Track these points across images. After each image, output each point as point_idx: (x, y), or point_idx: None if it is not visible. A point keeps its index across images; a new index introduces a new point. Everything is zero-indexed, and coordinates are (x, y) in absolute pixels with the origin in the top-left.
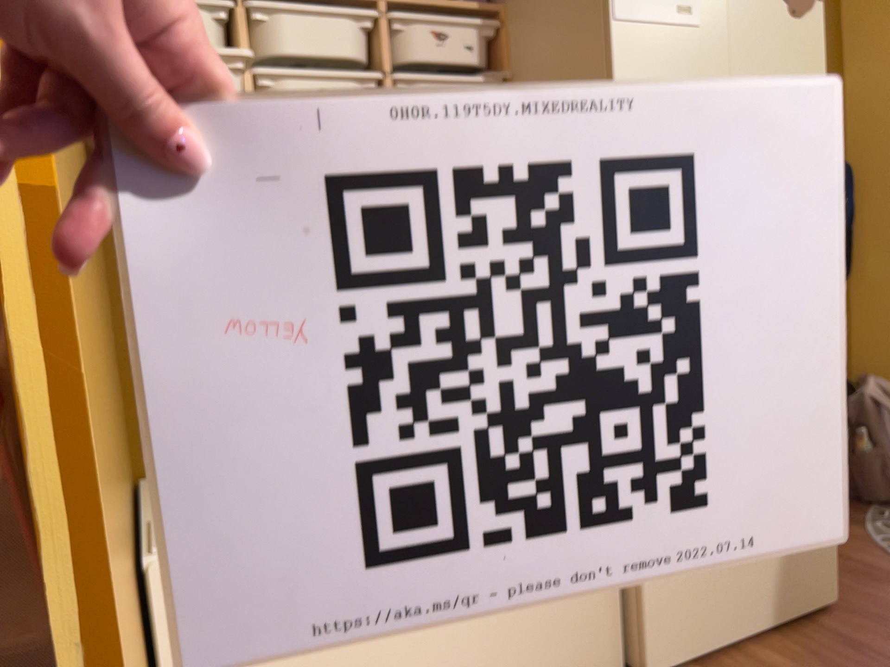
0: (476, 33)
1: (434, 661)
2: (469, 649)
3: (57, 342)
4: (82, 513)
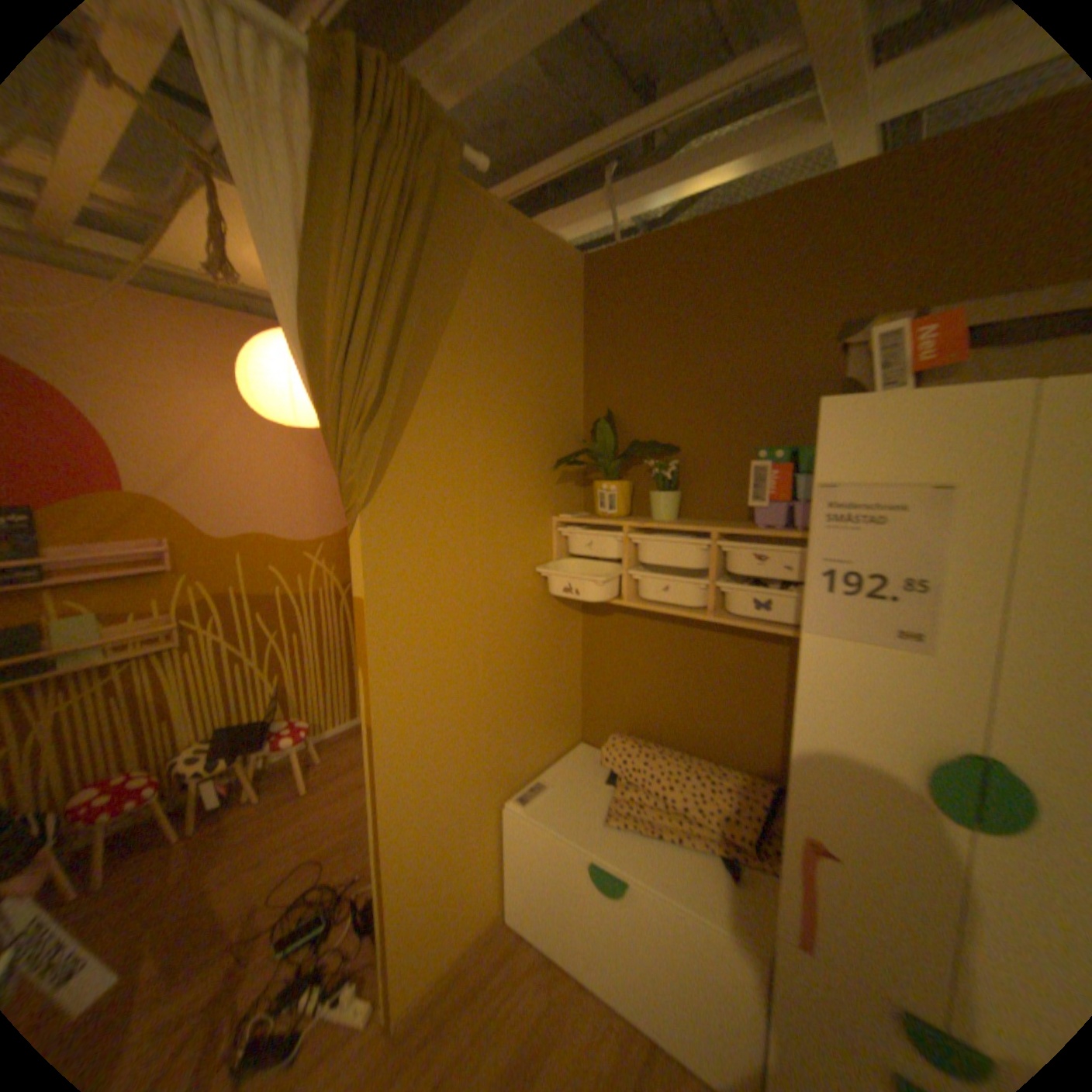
0: (791, 559)
1: (612, 958)
2: (632, 973)
3: (376, 764)
4: (379, 814)
